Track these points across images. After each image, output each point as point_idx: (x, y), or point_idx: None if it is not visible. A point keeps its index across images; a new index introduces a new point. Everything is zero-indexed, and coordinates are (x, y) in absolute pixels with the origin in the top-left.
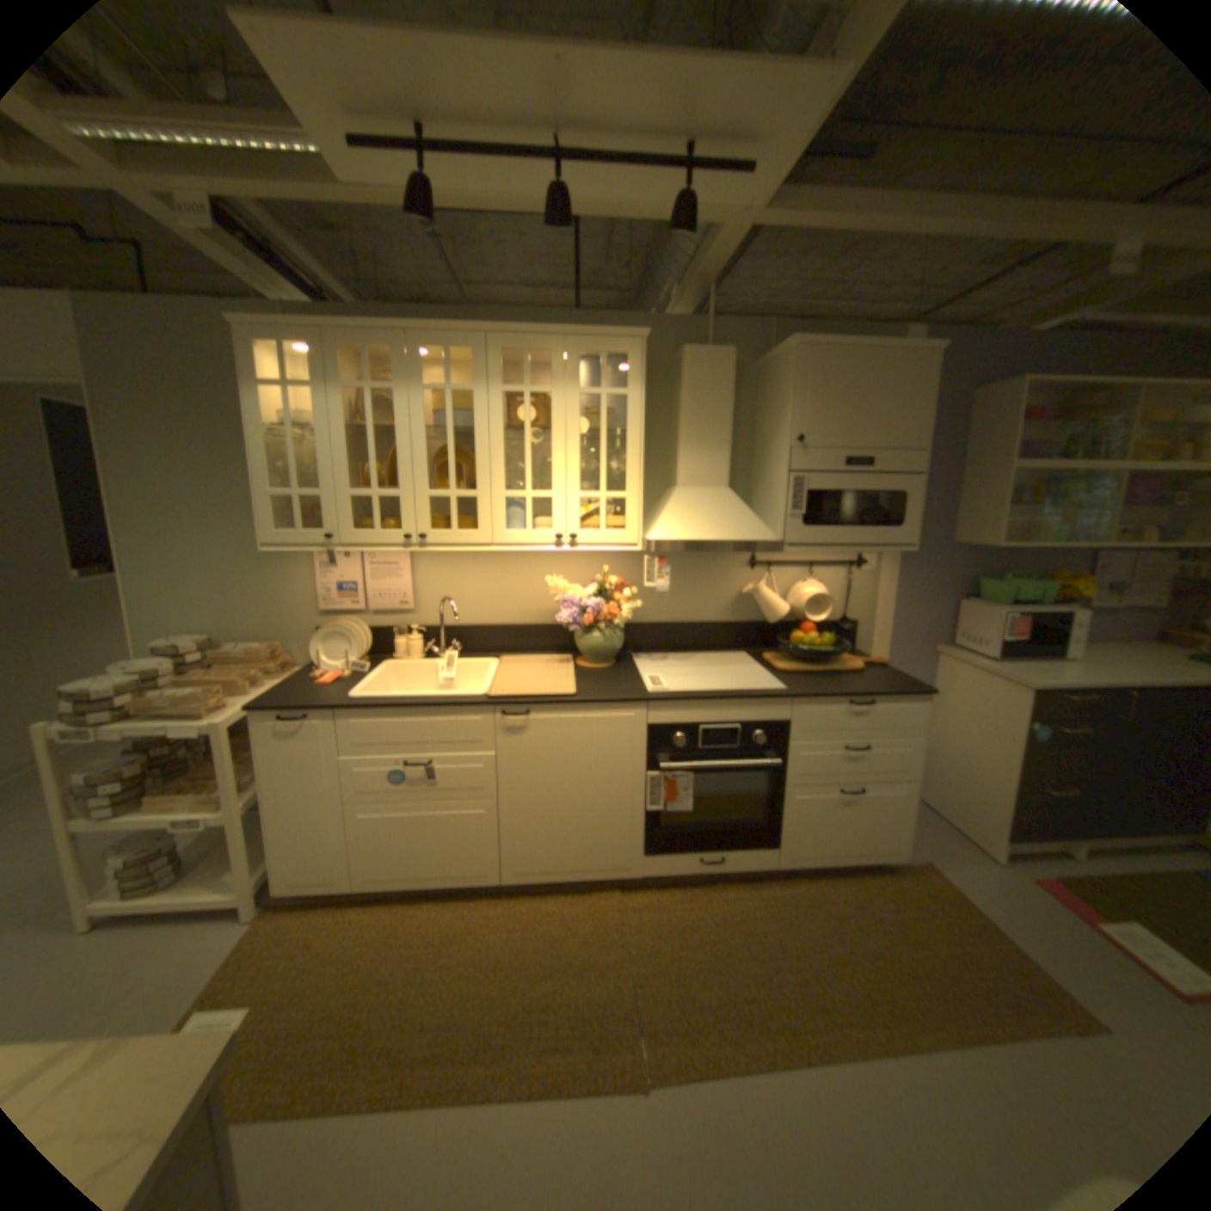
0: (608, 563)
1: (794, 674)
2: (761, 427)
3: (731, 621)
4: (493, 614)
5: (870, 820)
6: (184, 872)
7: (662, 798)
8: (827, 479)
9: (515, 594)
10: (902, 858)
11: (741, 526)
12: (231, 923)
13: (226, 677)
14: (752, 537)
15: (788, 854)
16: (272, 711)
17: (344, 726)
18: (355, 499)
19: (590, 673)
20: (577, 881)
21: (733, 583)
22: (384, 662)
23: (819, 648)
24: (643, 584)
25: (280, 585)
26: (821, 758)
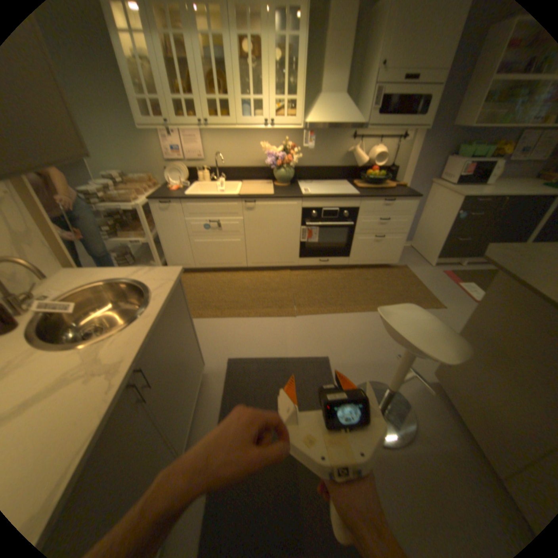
0: (288, 135)
1: (365, 188)
2: (368, 54)
3: (342, 165)
4: (238, 161)
5: (385, 247)
6: (136, 260)
7: (306, 236)
8: (394, 87)
9: (247, 151)
10: (395, 261)
11: (349, 114)
12: None
13: (134, 187)
14: (354, 120)
15: (352, 259)
16: (156, 198)
17: (185, 205)
18: (172, 100)
19: (279, 187)
20: (274, 266)
21: (344, 146)
22: (194, 182)
23: (378, 177)
24: (304, 146)
25: (145, 146)
26: (369, 222)
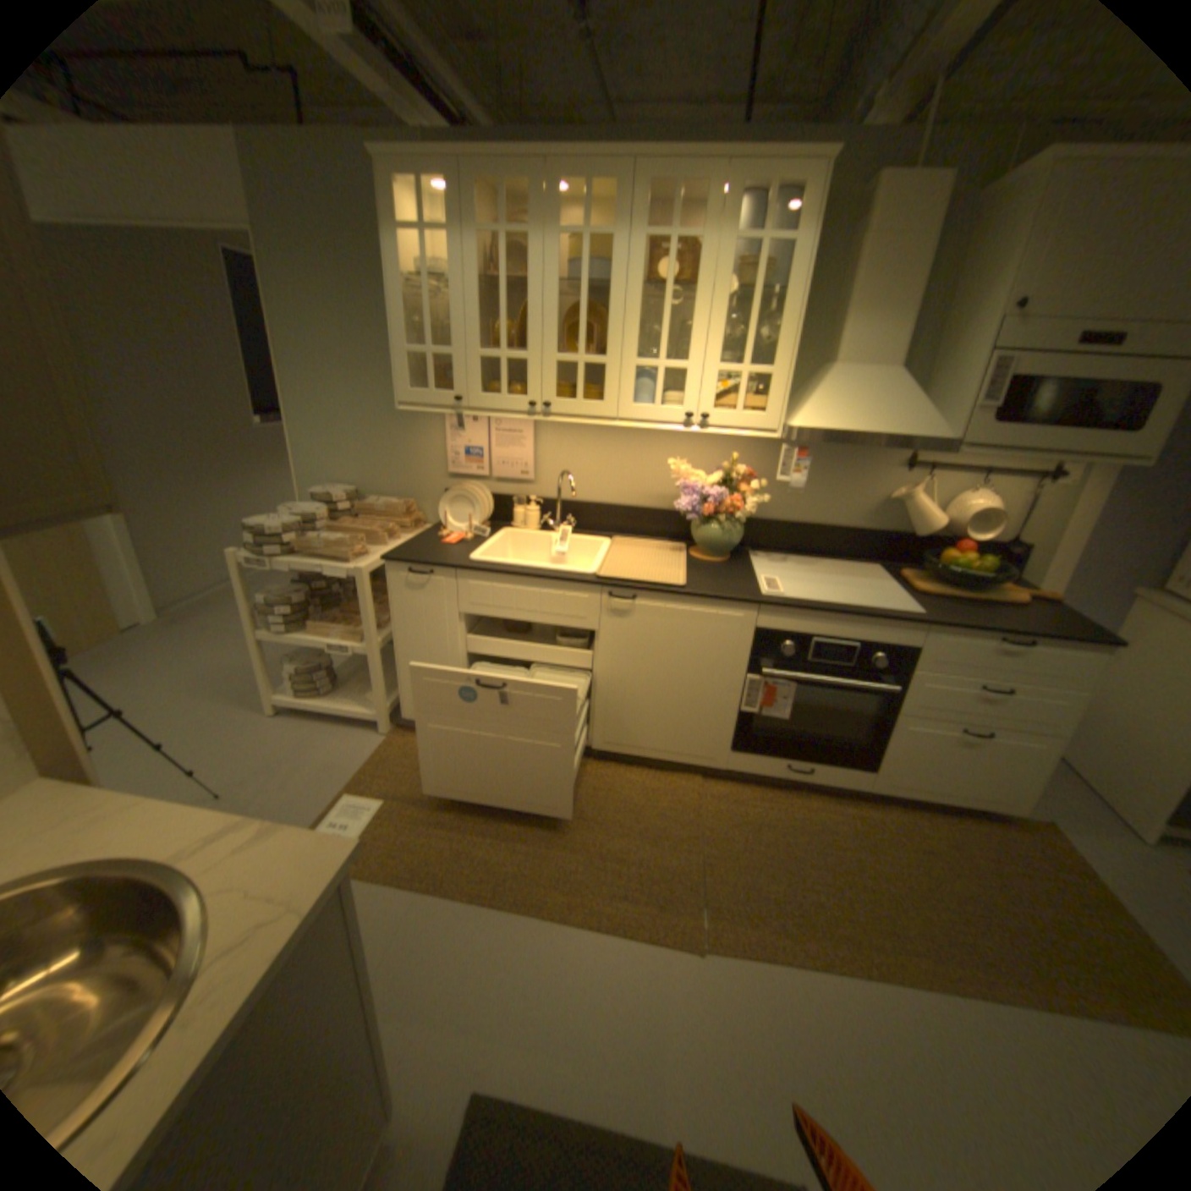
0: (739, 450)
1: (937, 597)
2: (965, 286)
3: (871, 528)
4: (611, 494)
5: (992, 766)
6: (340, 685)
7: (760, 702)
8: (1046, 361)
9: (634, 474)
10: (1021, 812)
11: (911, 417)
12: (373, 732)
13: (370, 528)
14: (923, 431)
15: (886, 781)
16: (405, 564)
17: (465, 586)
18: (485, 361)
19: (702, 566)
20: (662, 760)
21: (882, 484)
22: (504, 530)
23: (976, 571)
24: (775, 476)
25: (416, 445)
26: (950, 693)
